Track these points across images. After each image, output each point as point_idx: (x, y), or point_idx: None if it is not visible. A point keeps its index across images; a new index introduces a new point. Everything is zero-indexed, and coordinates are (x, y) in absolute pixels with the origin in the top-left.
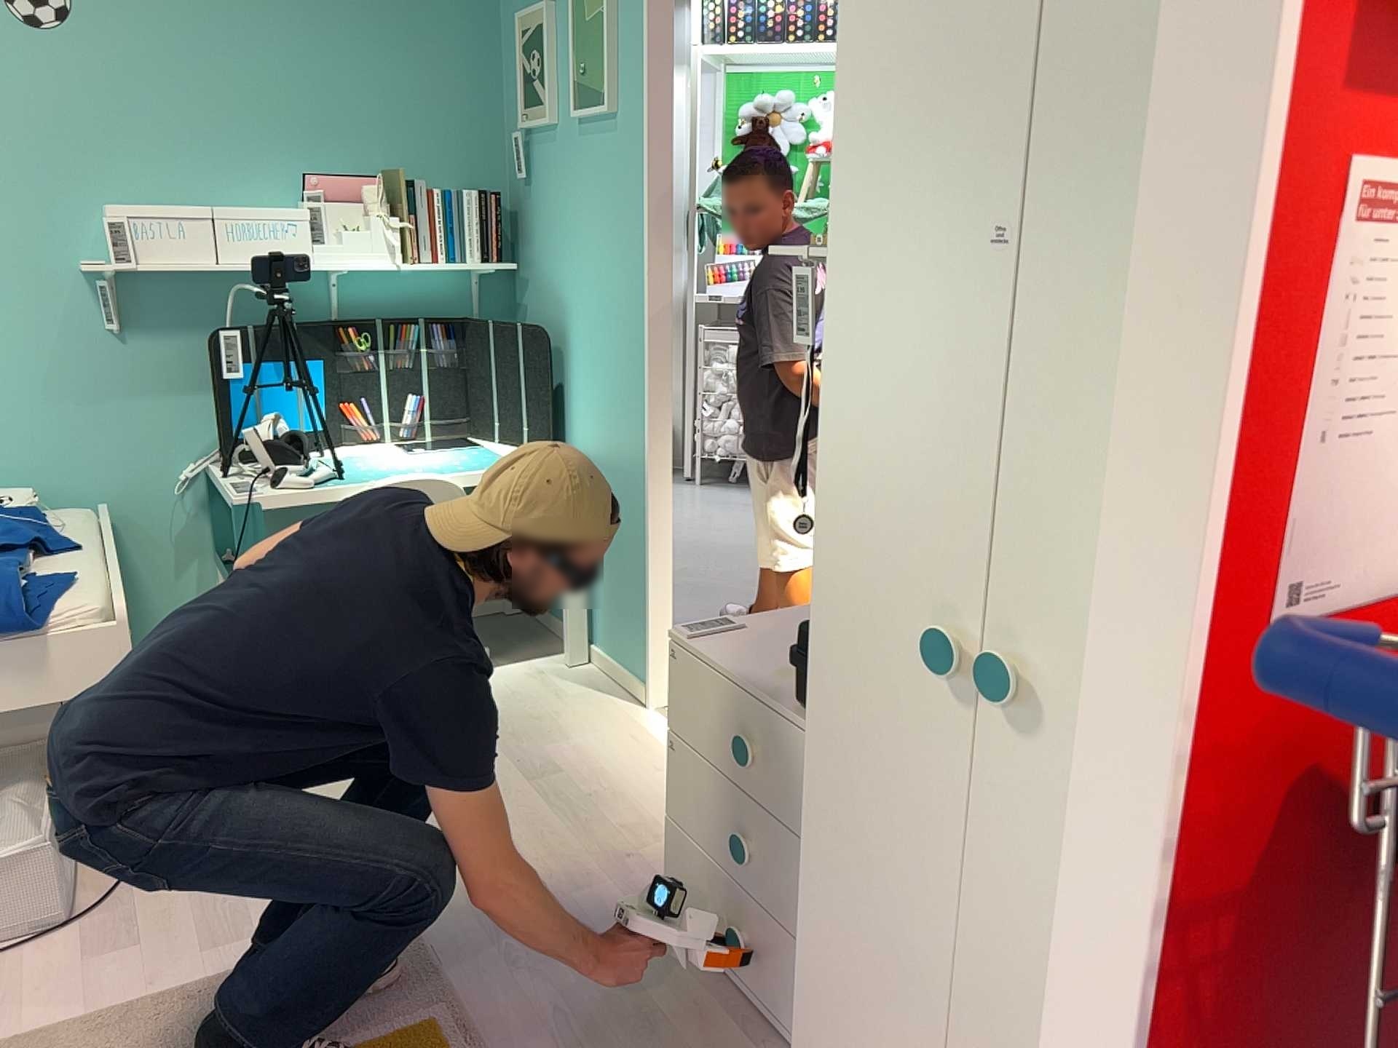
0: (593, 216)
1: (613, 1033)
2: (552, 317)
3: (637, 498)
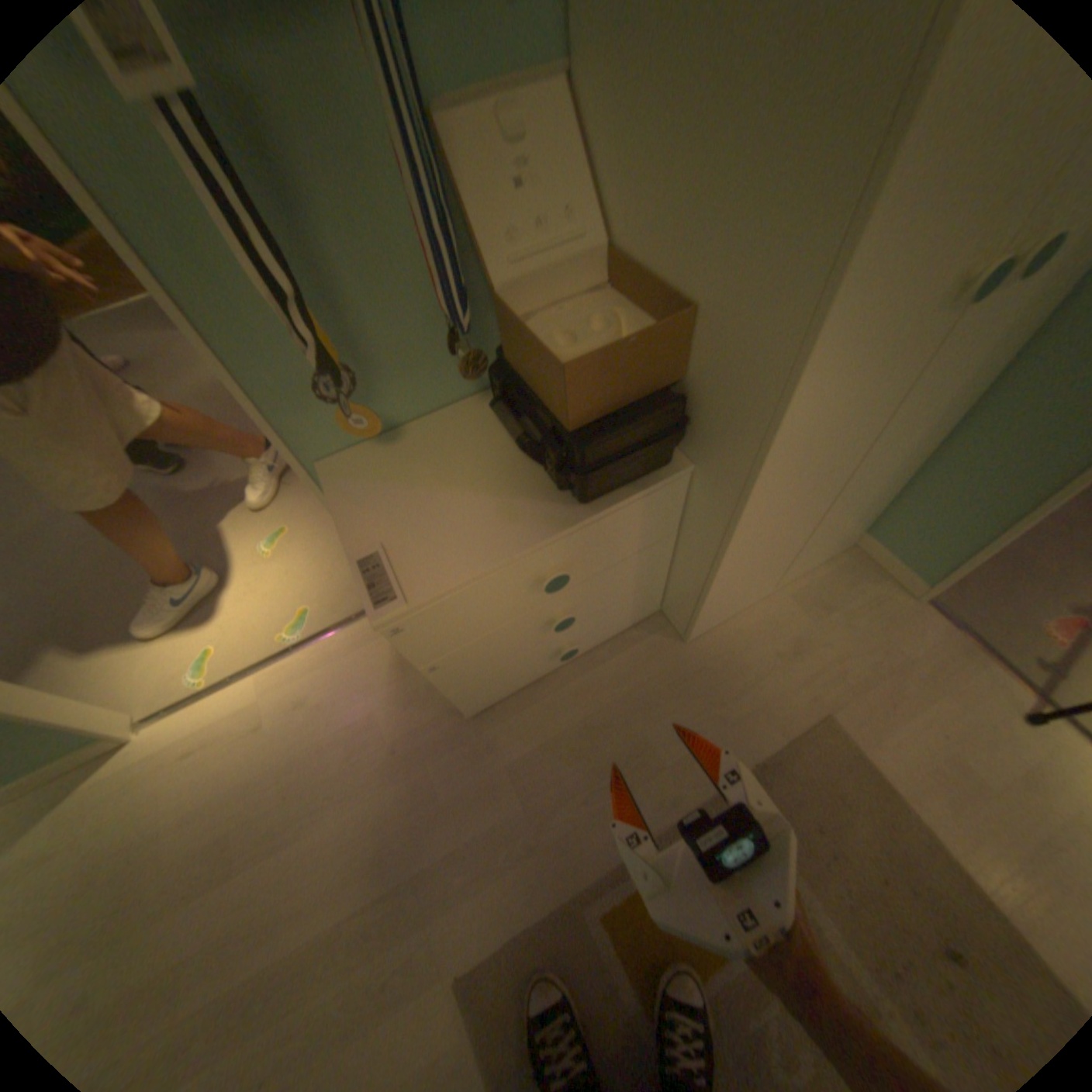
0: None
1: (604, 755)
2: None
3: None
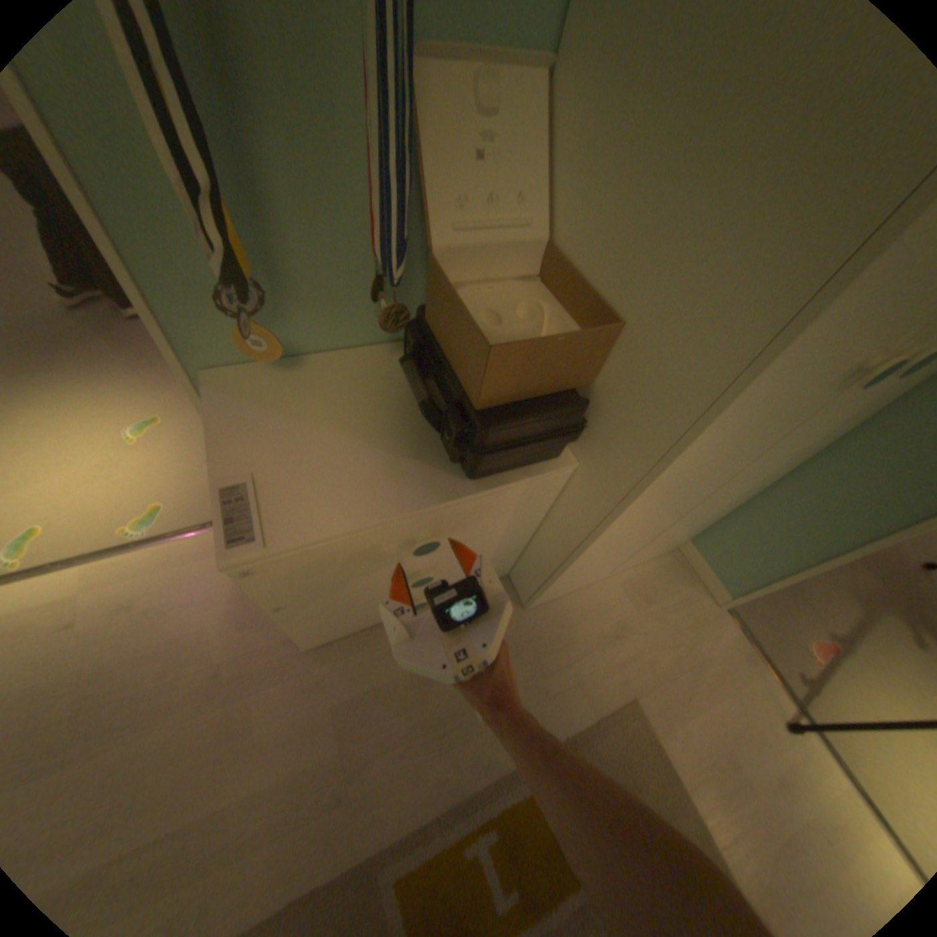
0: None
1: (431, 710)
2: None
3: None
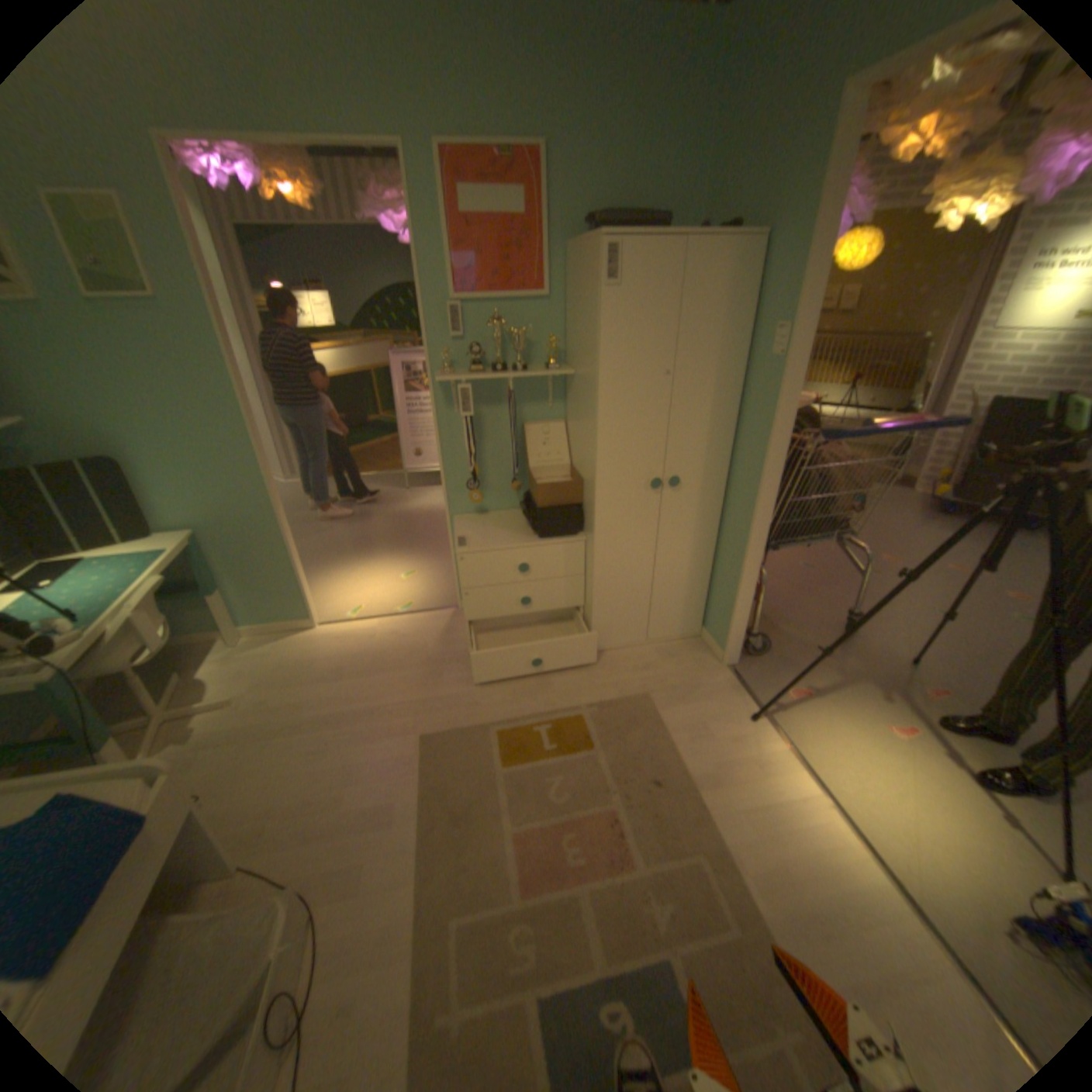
0: (142, 371)
1: (527, 682)
2: (89, 450)
3: (268, 530)
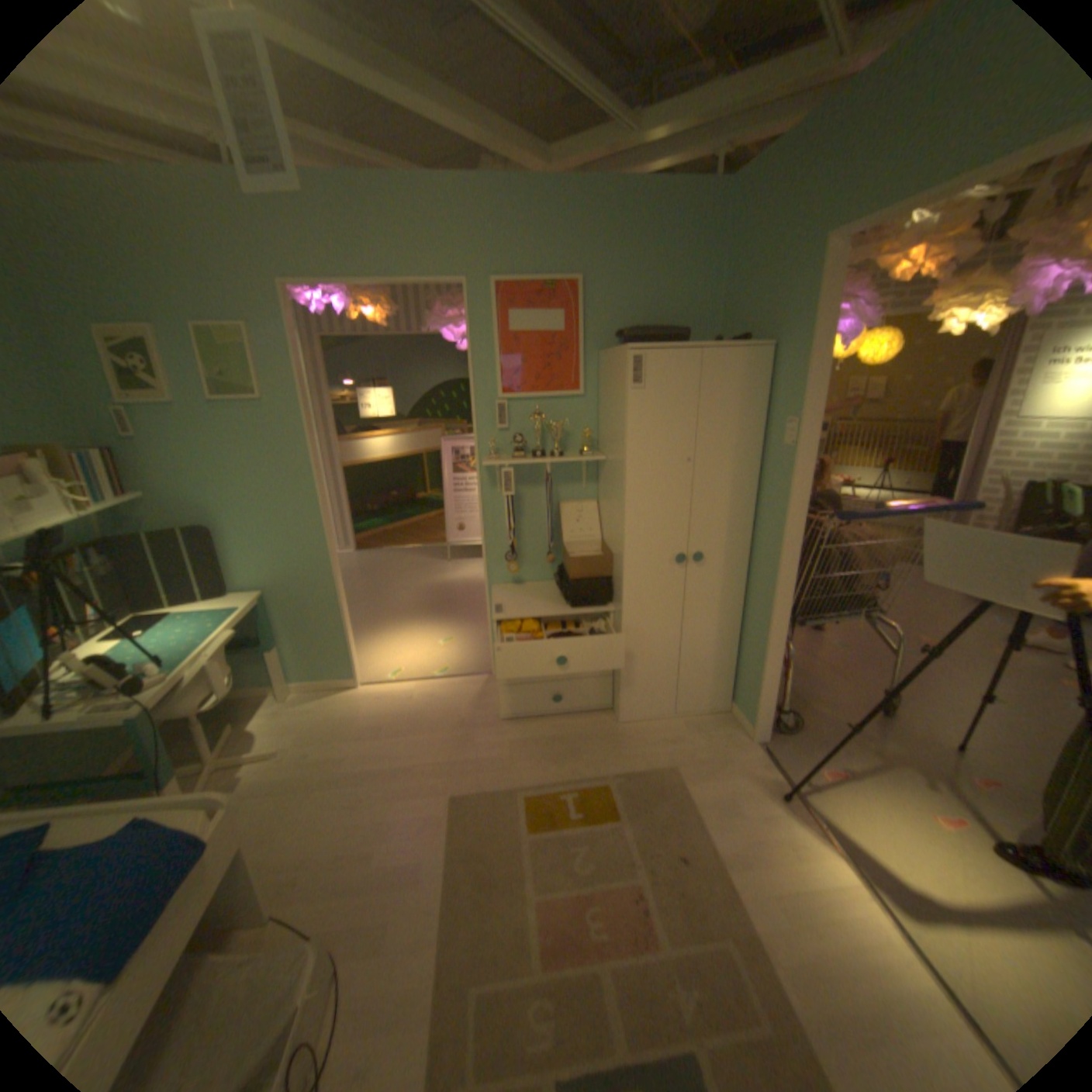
0: (241, 455)
1: (556, 749)
2: (189, 519)
3: (326, 593)
